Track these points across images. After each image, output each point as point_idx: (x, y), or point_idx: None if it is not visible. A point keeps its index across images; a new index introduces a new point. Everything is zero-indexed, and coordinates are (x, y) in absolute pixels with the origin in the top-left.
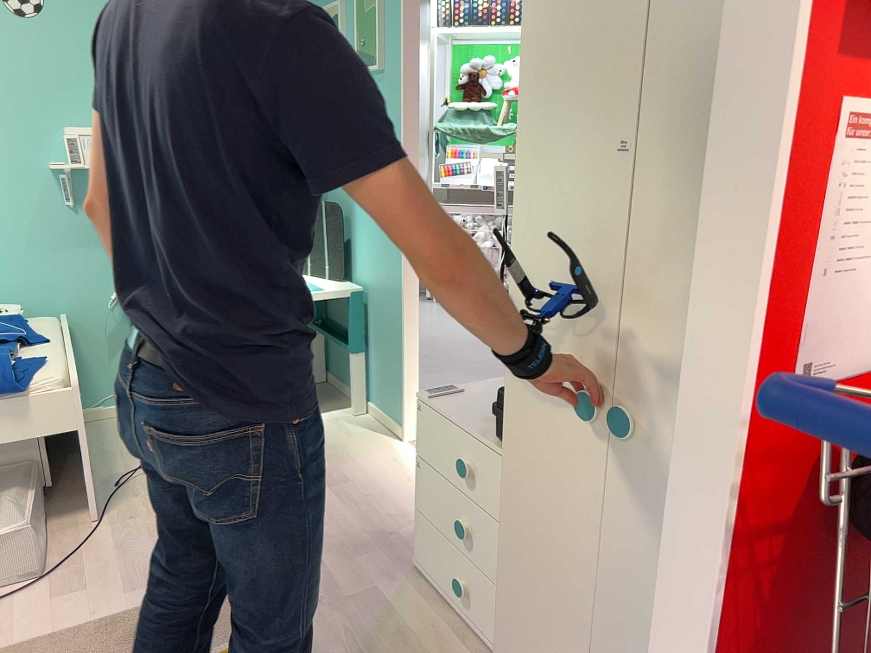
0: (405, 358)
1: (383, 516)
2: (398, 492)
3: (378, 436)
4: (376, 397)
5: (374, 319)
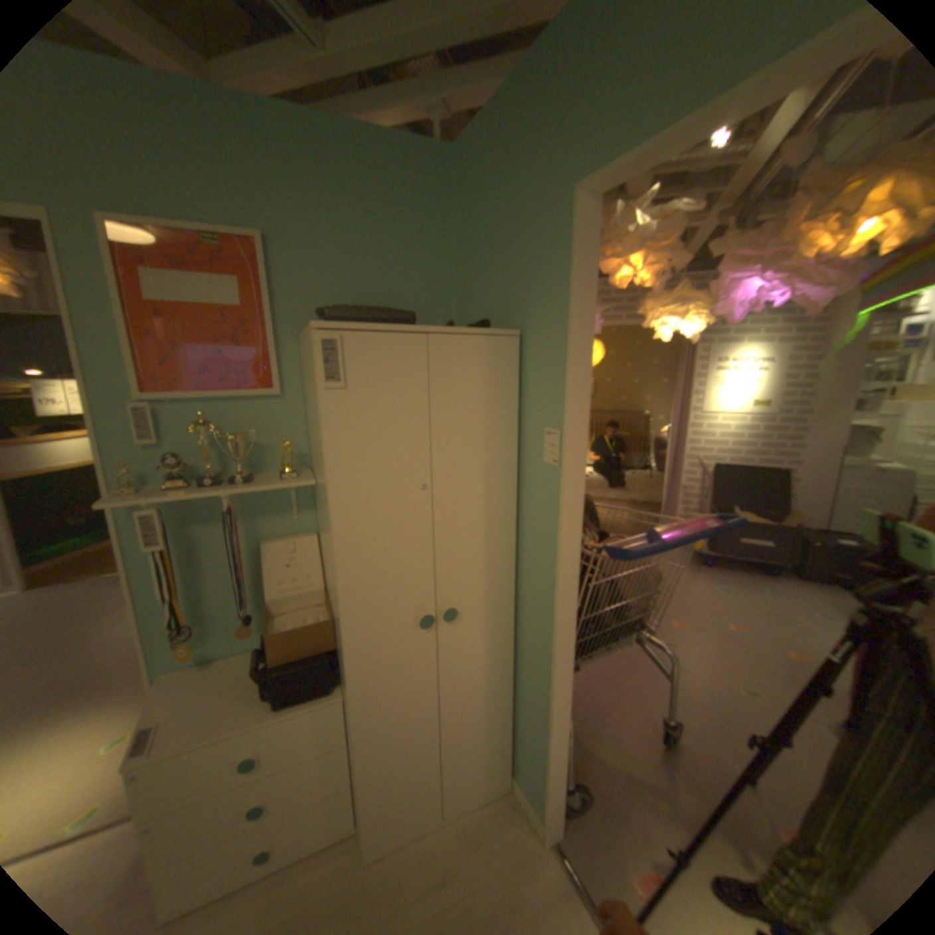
0: None
1: None
2: None
3: None
4: None
5: None
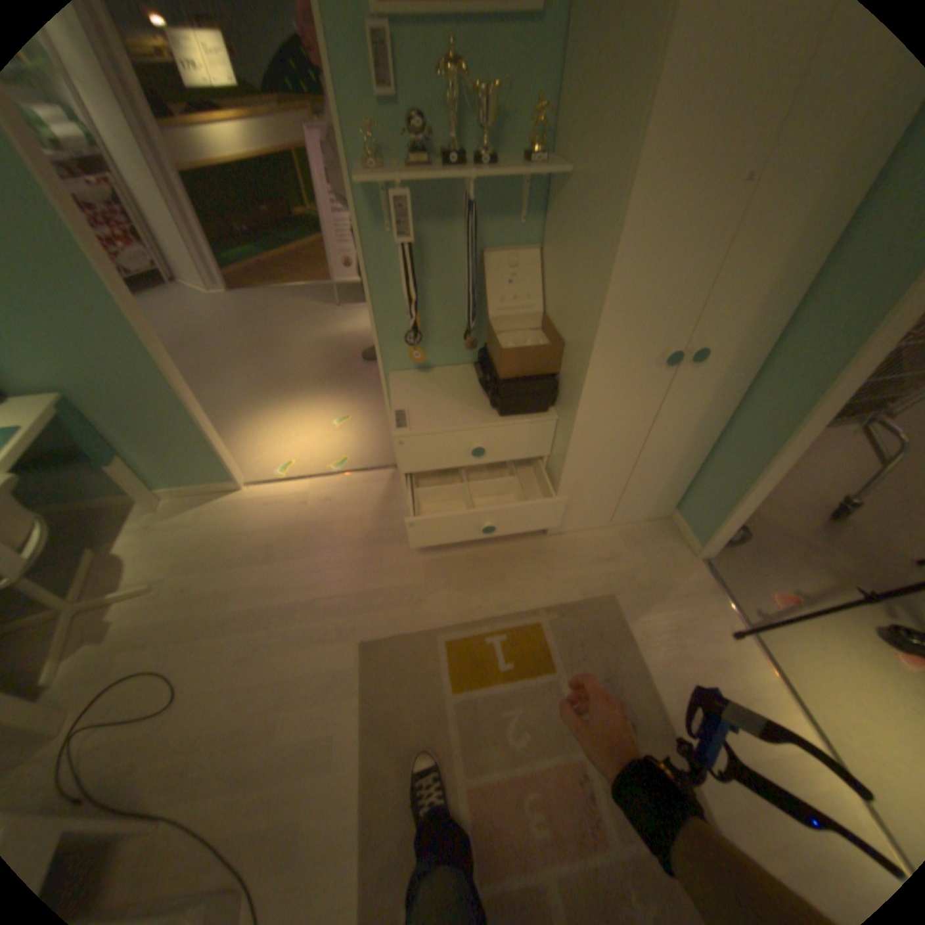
0: (204, 427)
1: (342, 534)
2: (315, 516)
3: (213, 504)
4: (163, 481)
5: (108, 417)
